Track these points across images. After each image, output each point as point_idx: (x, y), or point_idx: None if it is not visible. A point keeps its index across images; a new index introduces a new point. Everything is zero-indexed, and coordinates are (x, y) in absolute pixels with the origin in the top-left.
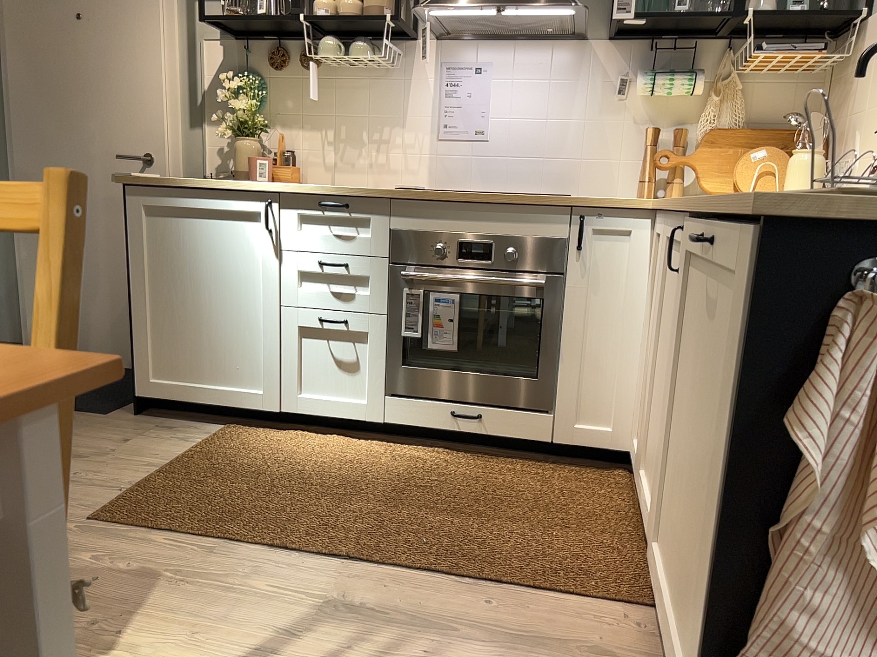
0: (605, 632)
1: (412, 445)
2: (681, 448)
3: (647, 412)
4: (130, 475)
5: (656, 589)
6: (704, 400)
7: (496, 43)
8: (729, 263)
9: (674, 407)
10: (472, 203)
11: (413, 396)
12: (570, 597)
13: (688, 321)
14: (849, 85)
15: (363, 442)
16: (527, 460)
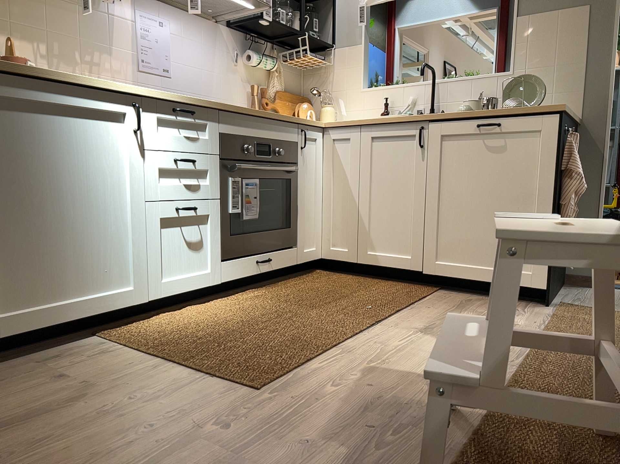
0: (454, 297)
1: (228, 296)
2: (463, 209)
3: (368, 221)
4: (177, 373)
5: (452, 273)
6: (497, 180)
7: (164, 7)
8: (524, 126)
9: (441, 198)
10: (262, 116)
11: (229, 258)
12: (432, 294)
13: (451, 159)
14: (330, 76)
15: (207, 304)
16: (283, 281)
